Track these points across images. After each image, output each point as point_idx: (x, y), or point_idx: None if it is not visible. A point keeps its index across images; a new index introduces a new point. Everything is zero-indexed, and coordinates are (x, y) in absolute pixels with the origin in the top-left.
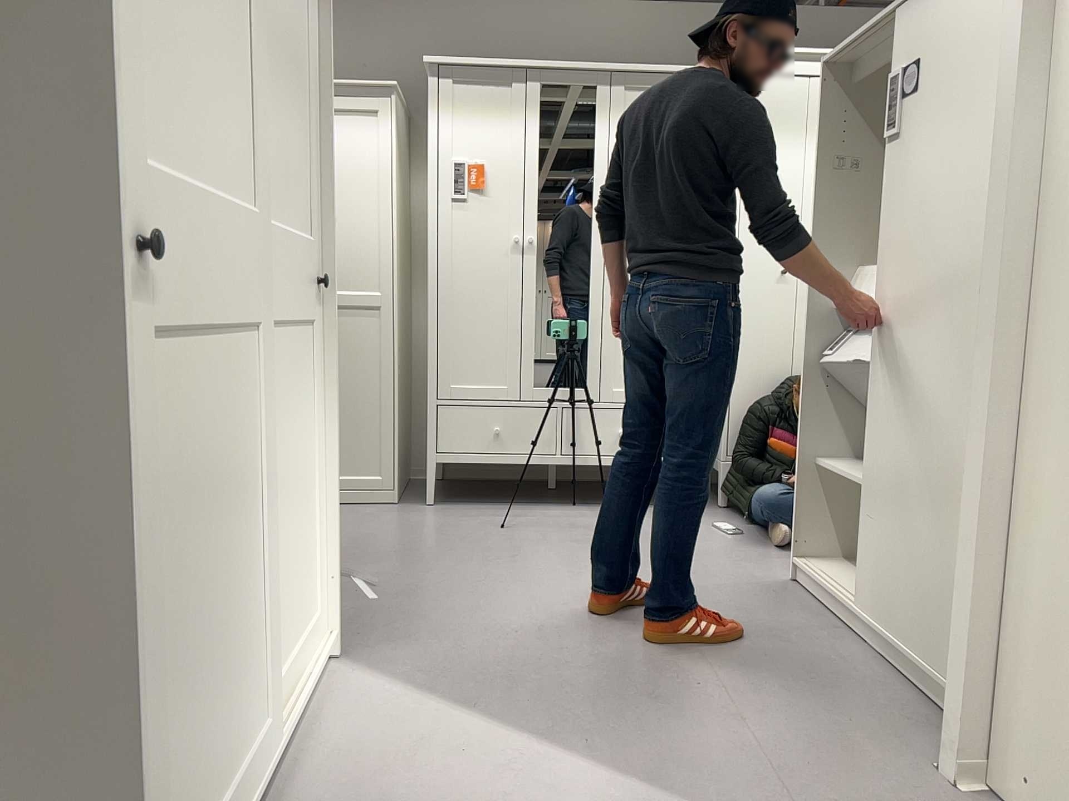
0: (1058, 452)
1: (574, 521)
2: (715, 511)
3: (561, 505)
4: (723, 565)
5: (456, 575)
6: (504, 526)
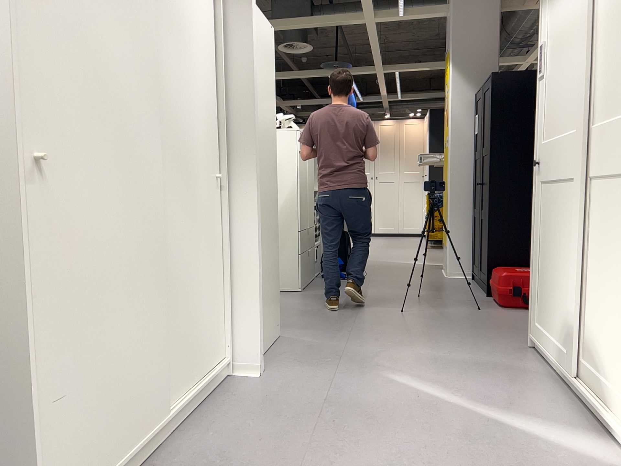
0: (259, 219)
1: None
2: None
3: None
4: None
5: None
6: None
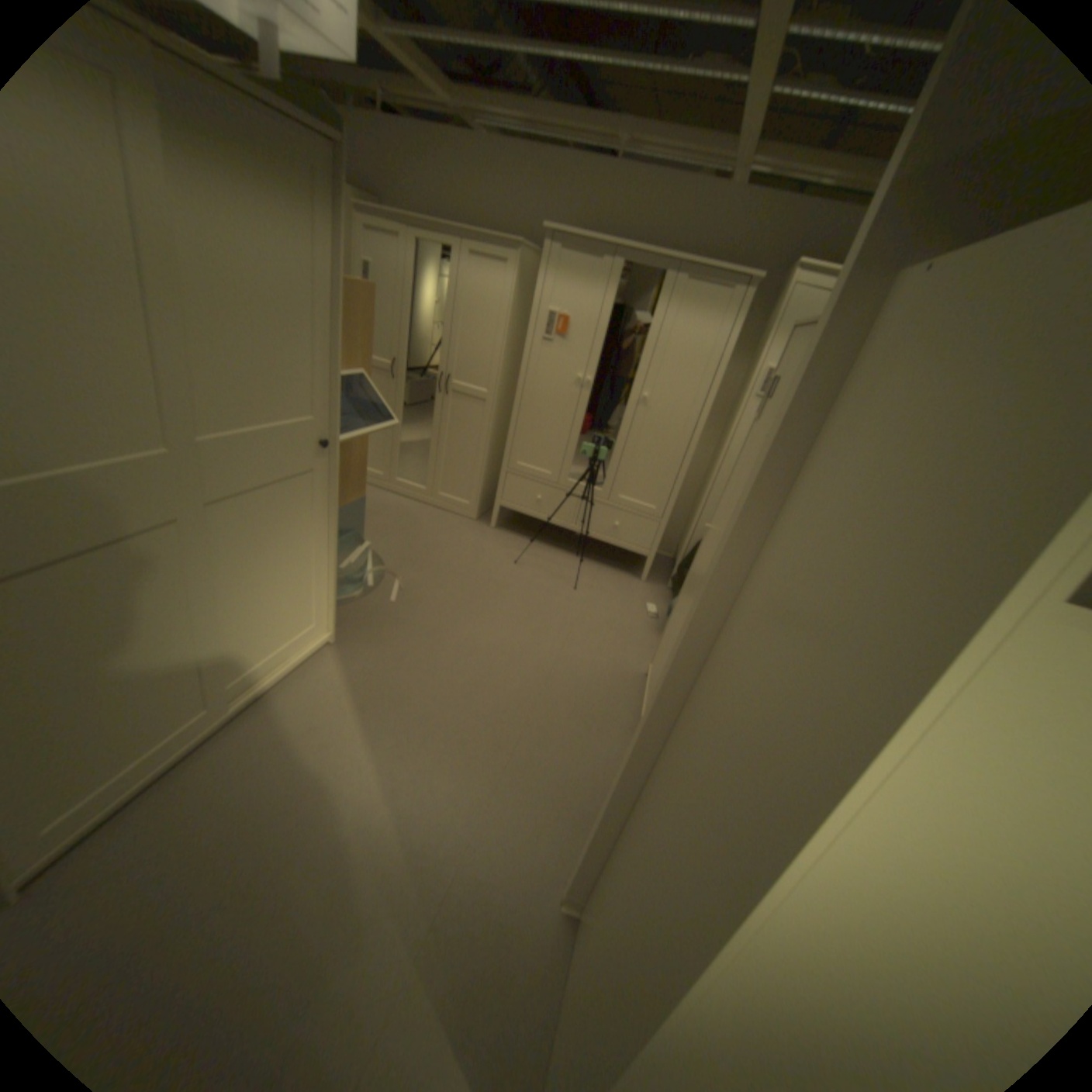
0: (651, 792)
1: (563, 569)
2: (660, 590)
3: (569, 552)
4: (617, 642)
5: (456, 593)
6: (519, 559)
